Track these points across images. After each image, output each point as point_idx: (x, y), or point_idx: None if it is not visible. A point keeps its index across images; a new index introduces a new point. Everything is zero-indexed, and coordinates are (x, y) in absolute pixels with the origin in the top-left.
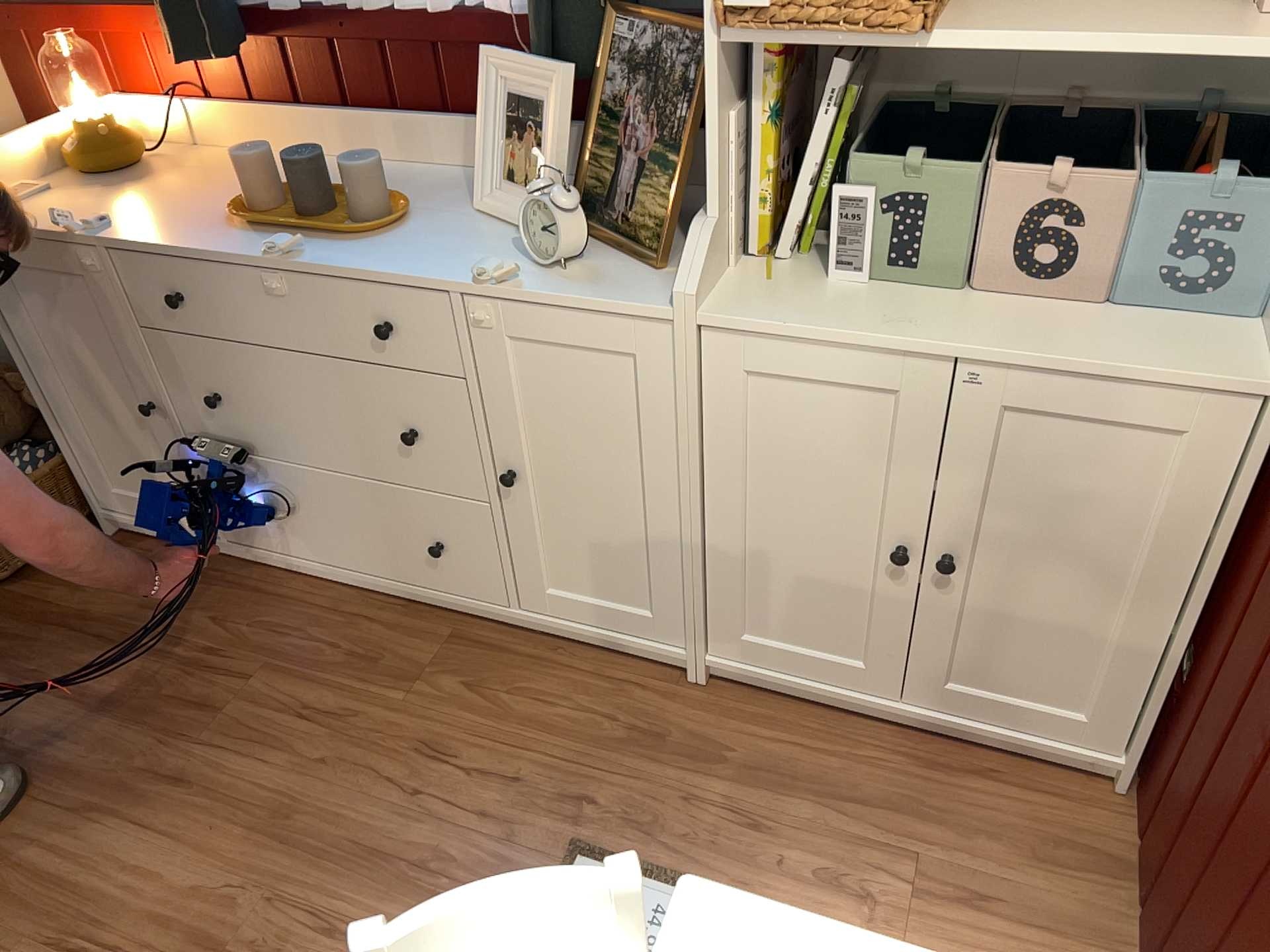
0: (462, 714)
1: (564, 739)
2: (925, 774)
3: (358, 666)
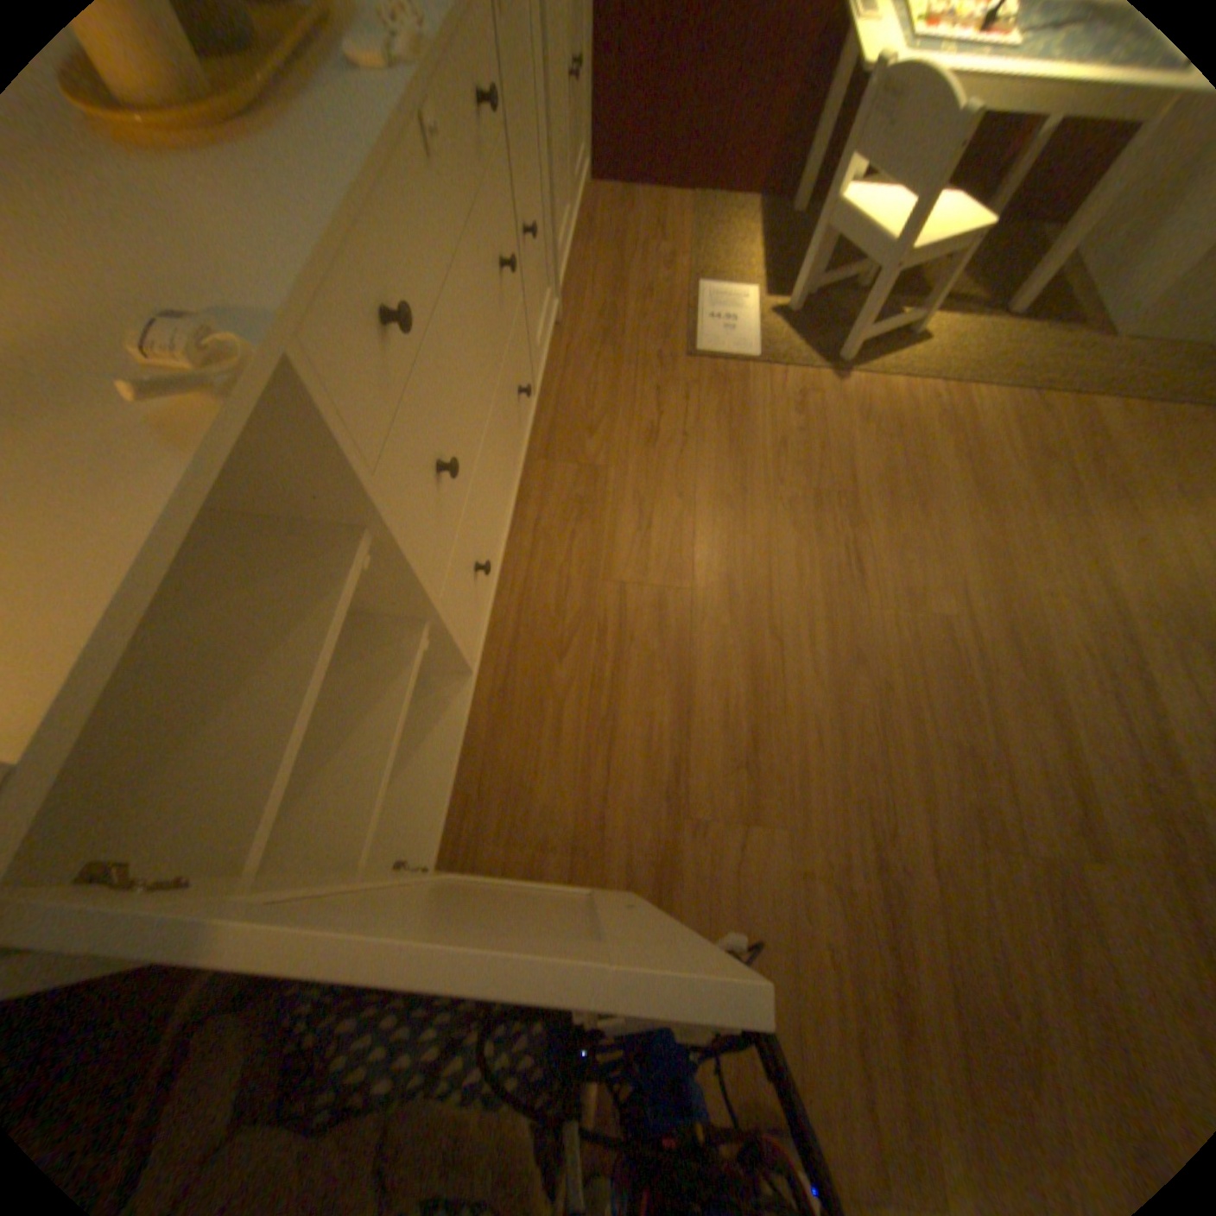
0: (620, 432)
1: (623, 374)
2: (599, 237)
3: (593, 513)
